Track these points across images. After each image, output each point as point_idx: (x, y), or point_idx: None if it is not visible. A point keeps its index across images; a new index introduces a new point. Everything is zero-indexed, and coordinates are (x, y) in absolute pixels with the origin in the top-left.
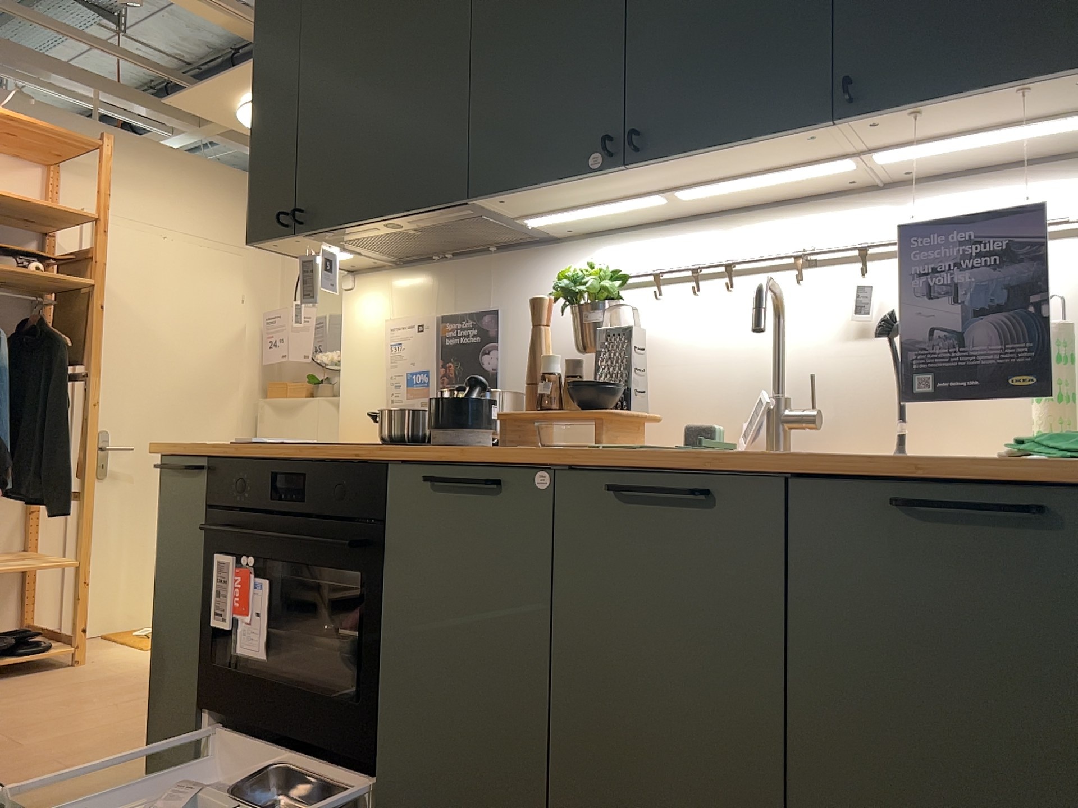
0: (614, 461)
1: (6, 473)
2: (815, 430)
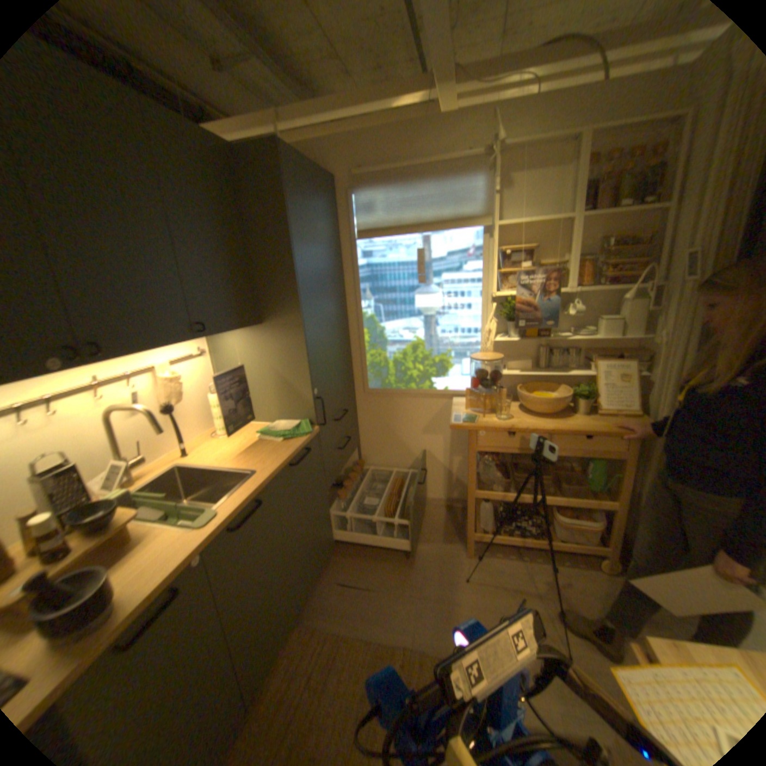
0: (229, 519)
1: None
2: (136, 465)
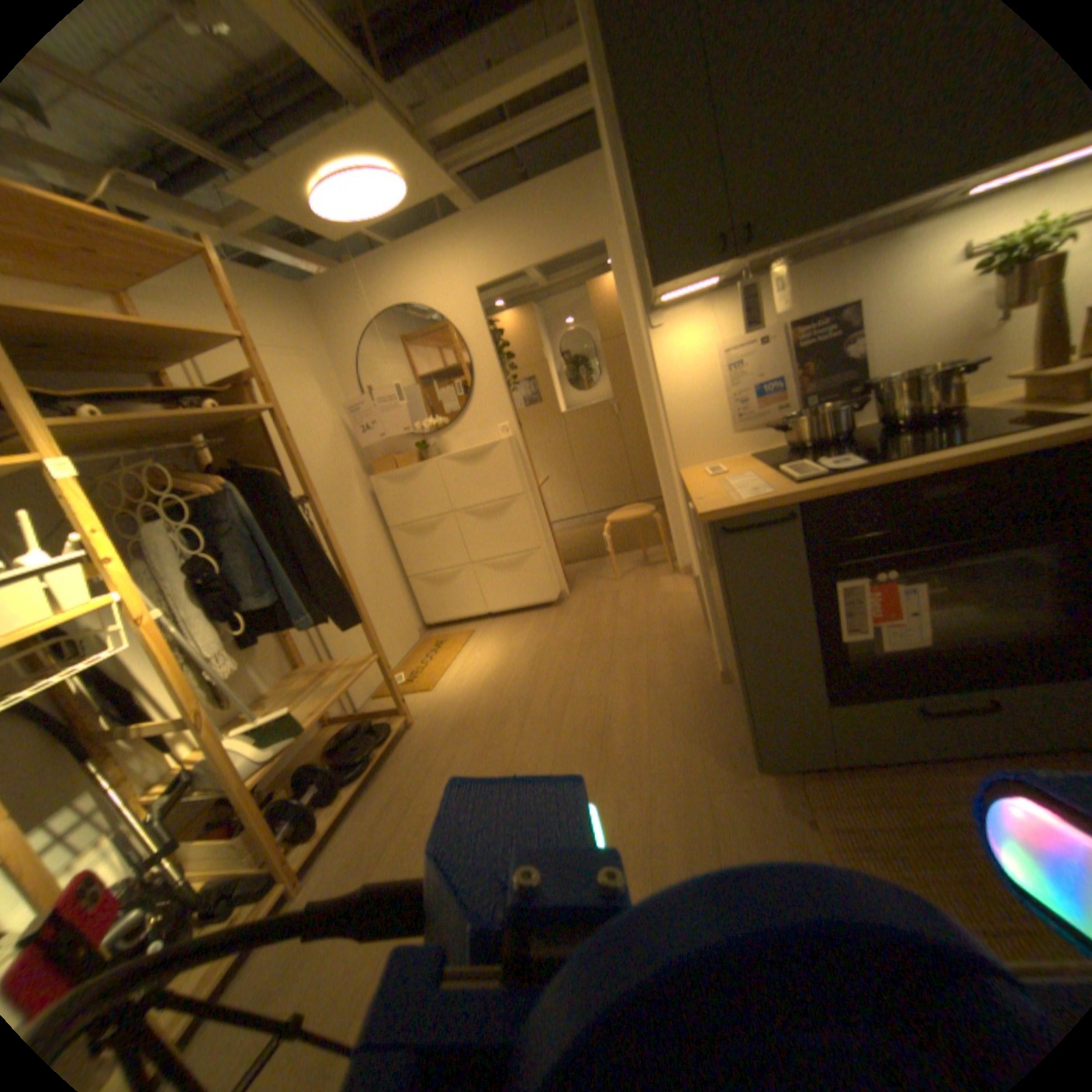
0: None
1: (304, 613)
2: None
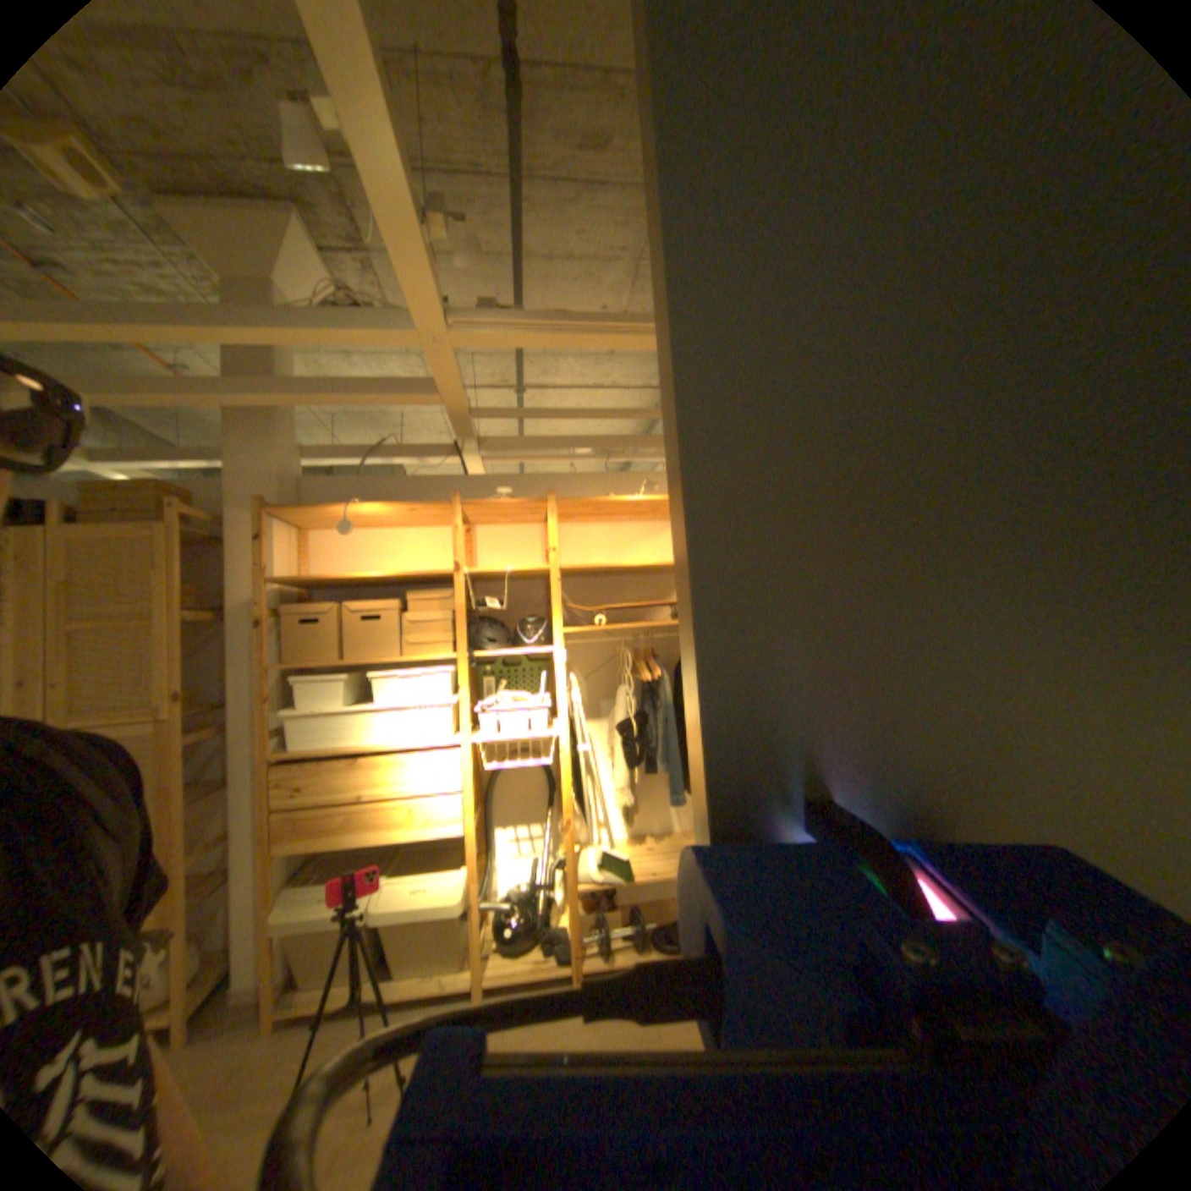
0: None
1: (677, 793)
2: None
